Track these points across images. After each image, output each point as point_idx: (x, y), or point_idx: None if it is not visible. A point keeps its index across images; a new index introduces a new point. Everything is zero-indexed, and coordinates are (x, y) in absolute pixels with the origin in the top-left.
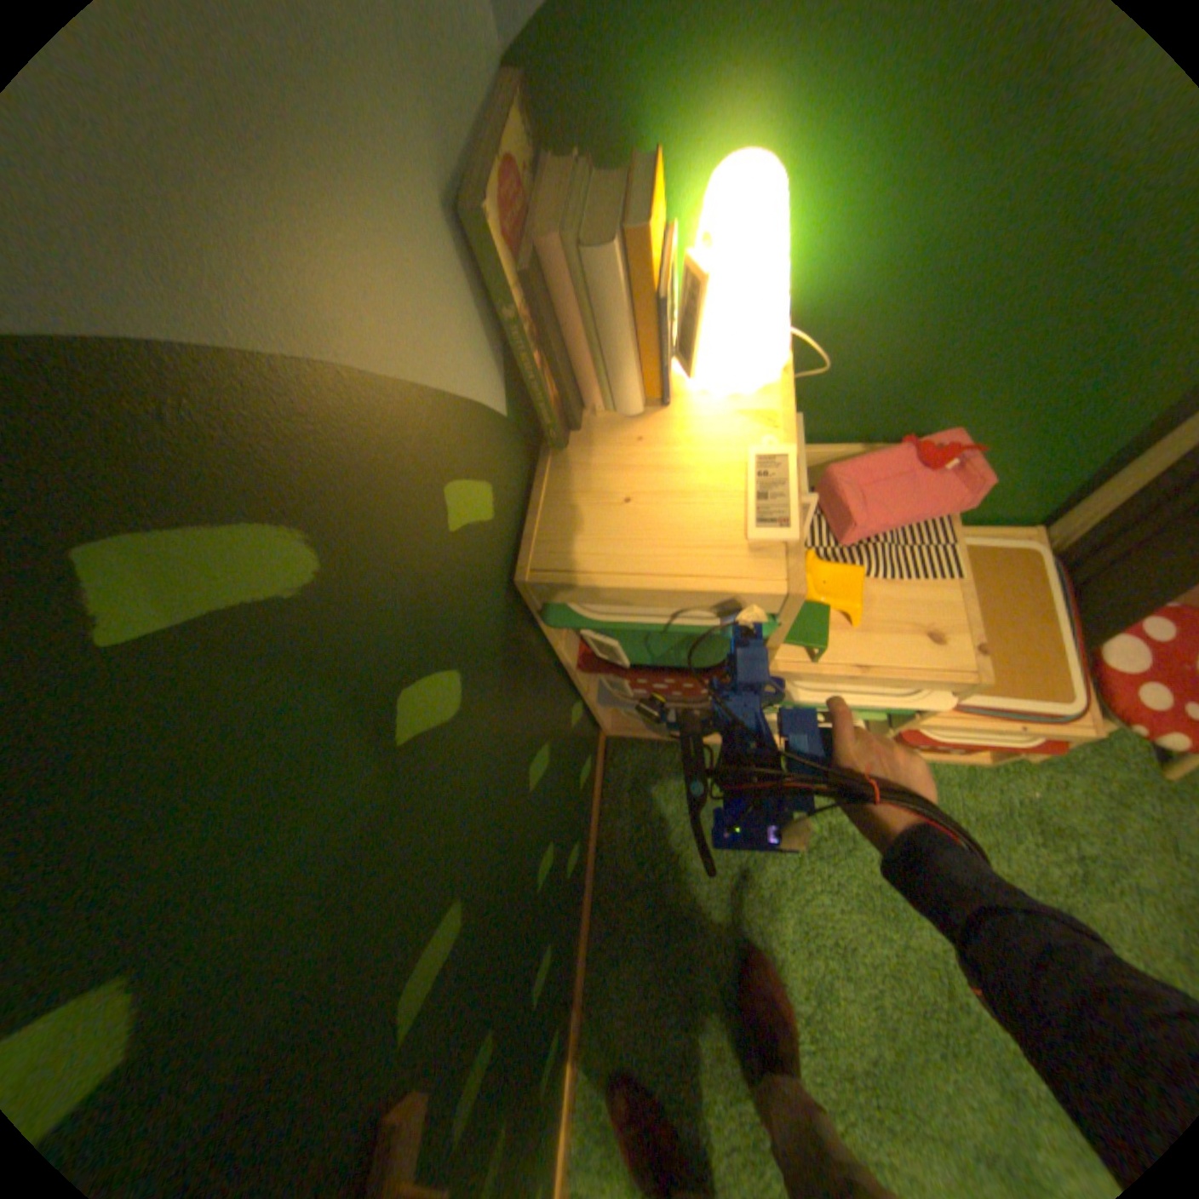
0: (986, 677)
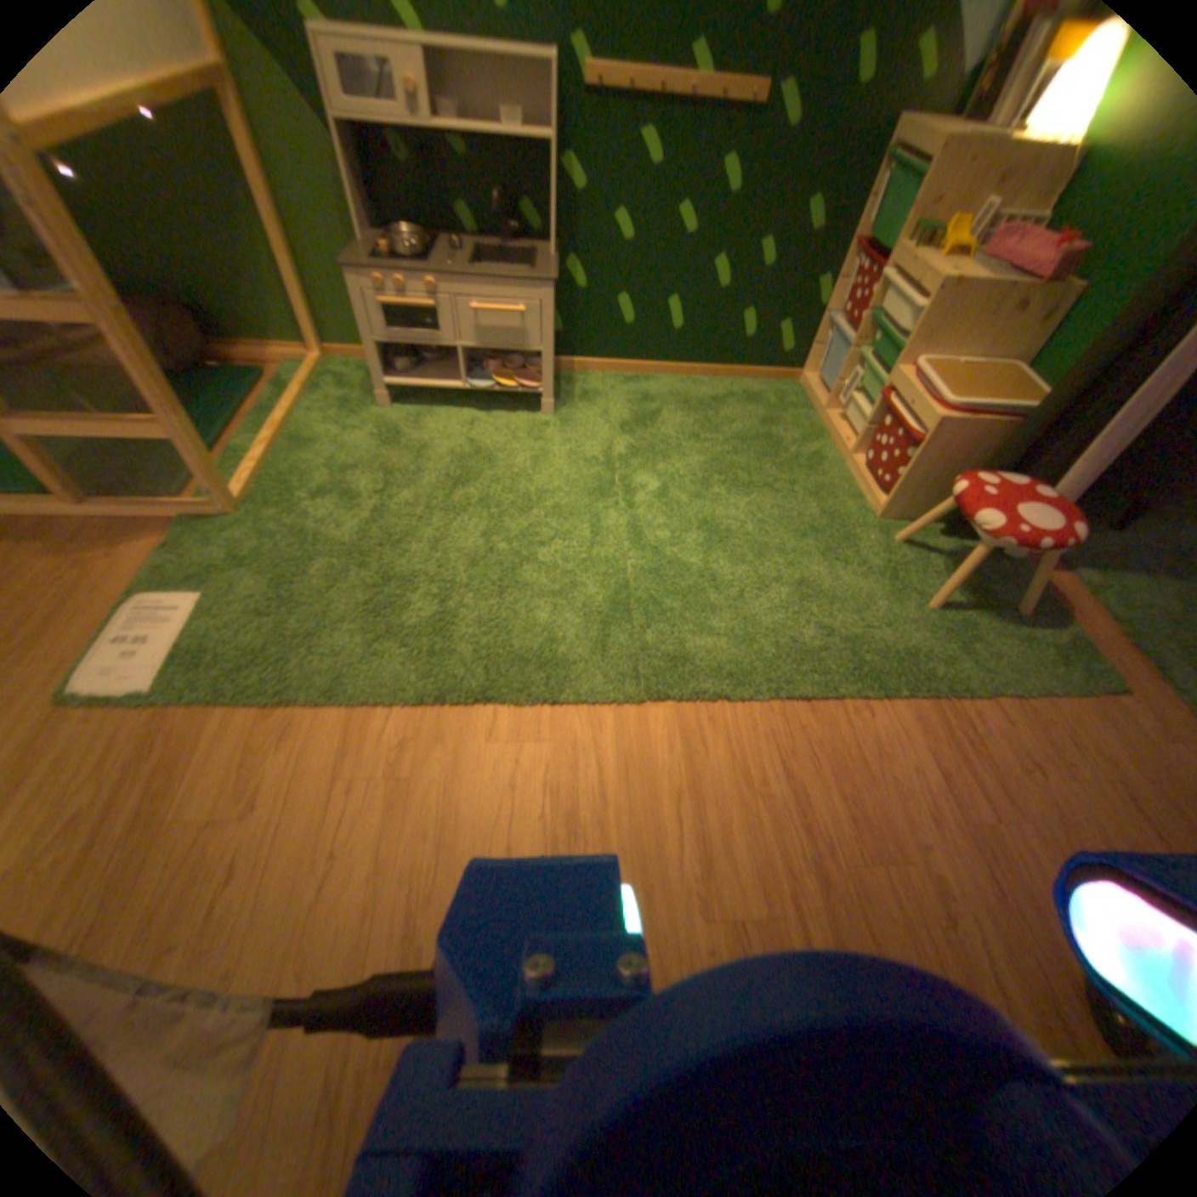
0: (939, 277)
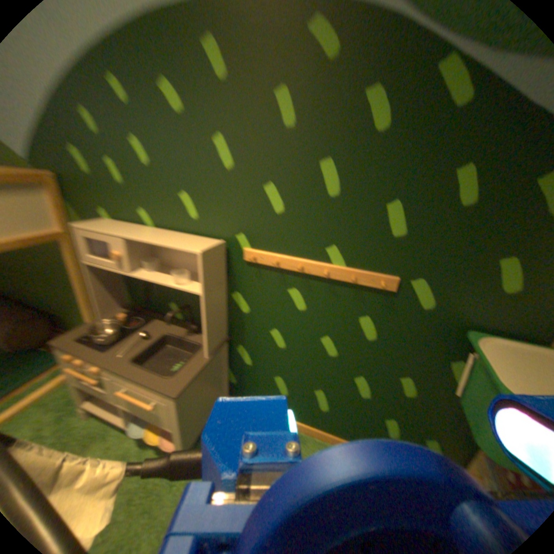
0: None
